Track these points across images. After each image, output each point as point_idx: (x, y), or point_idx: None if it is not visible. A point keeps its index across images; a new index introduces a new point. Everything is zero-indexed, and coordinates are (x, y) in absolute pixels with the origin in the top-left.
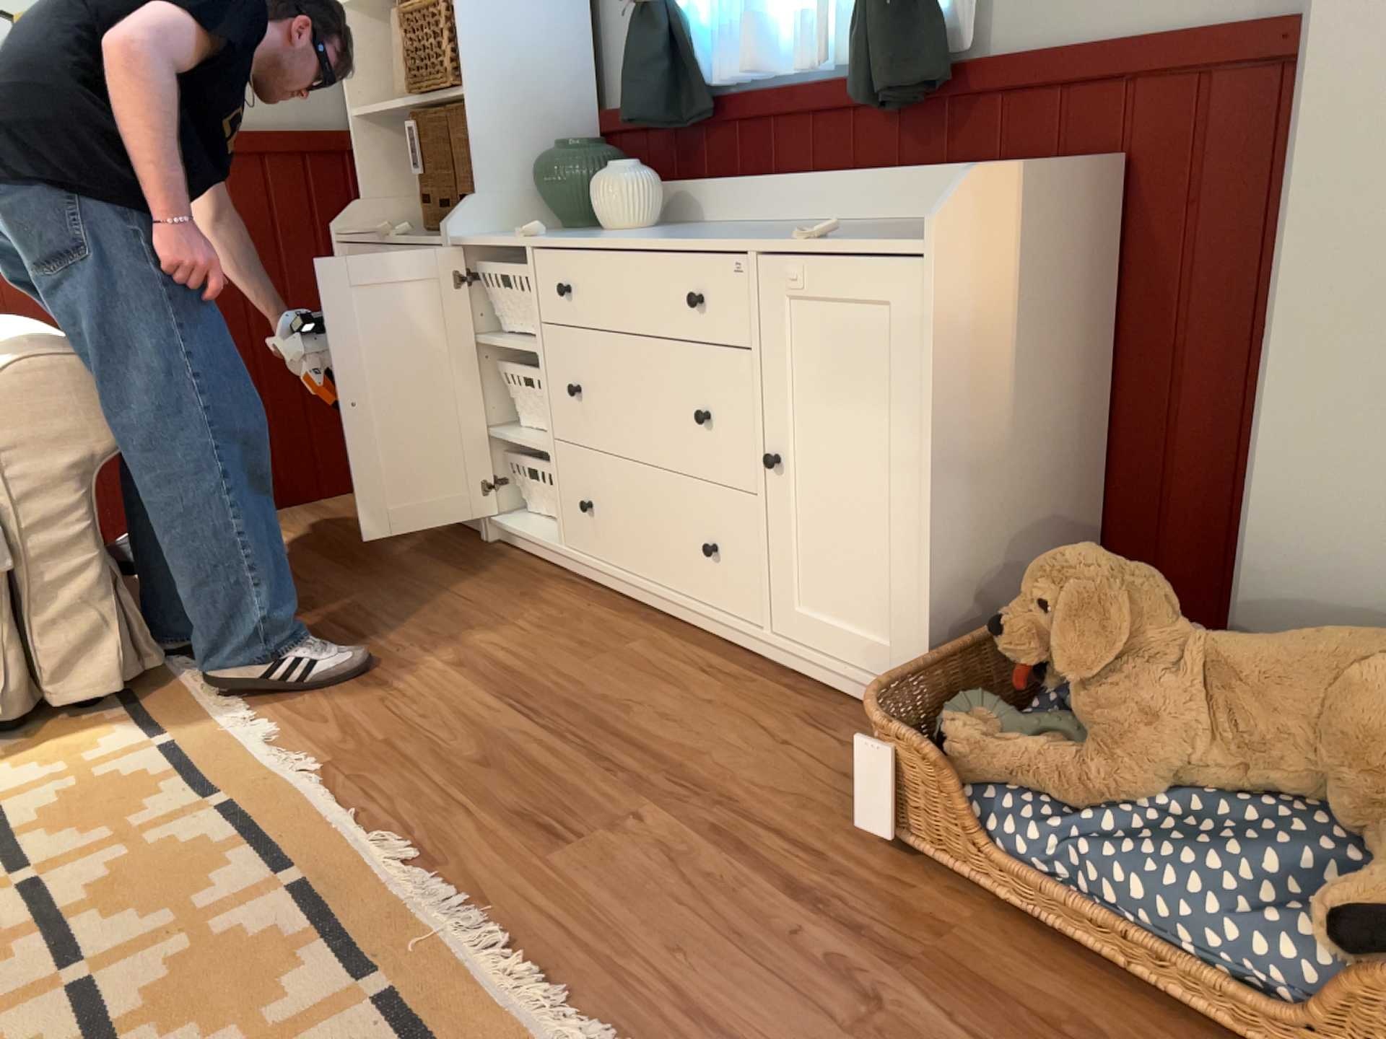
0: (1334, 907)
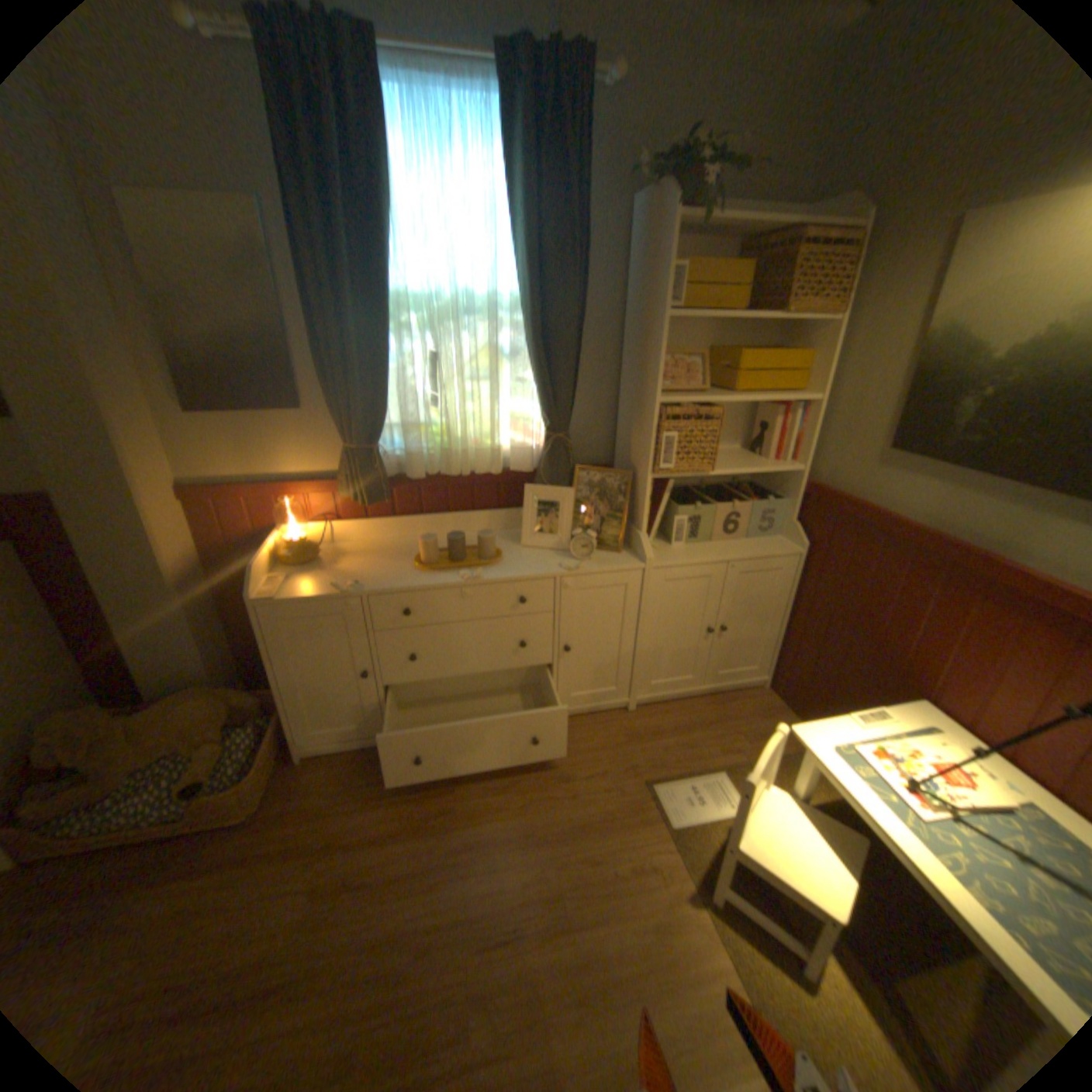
0: (182, 789)
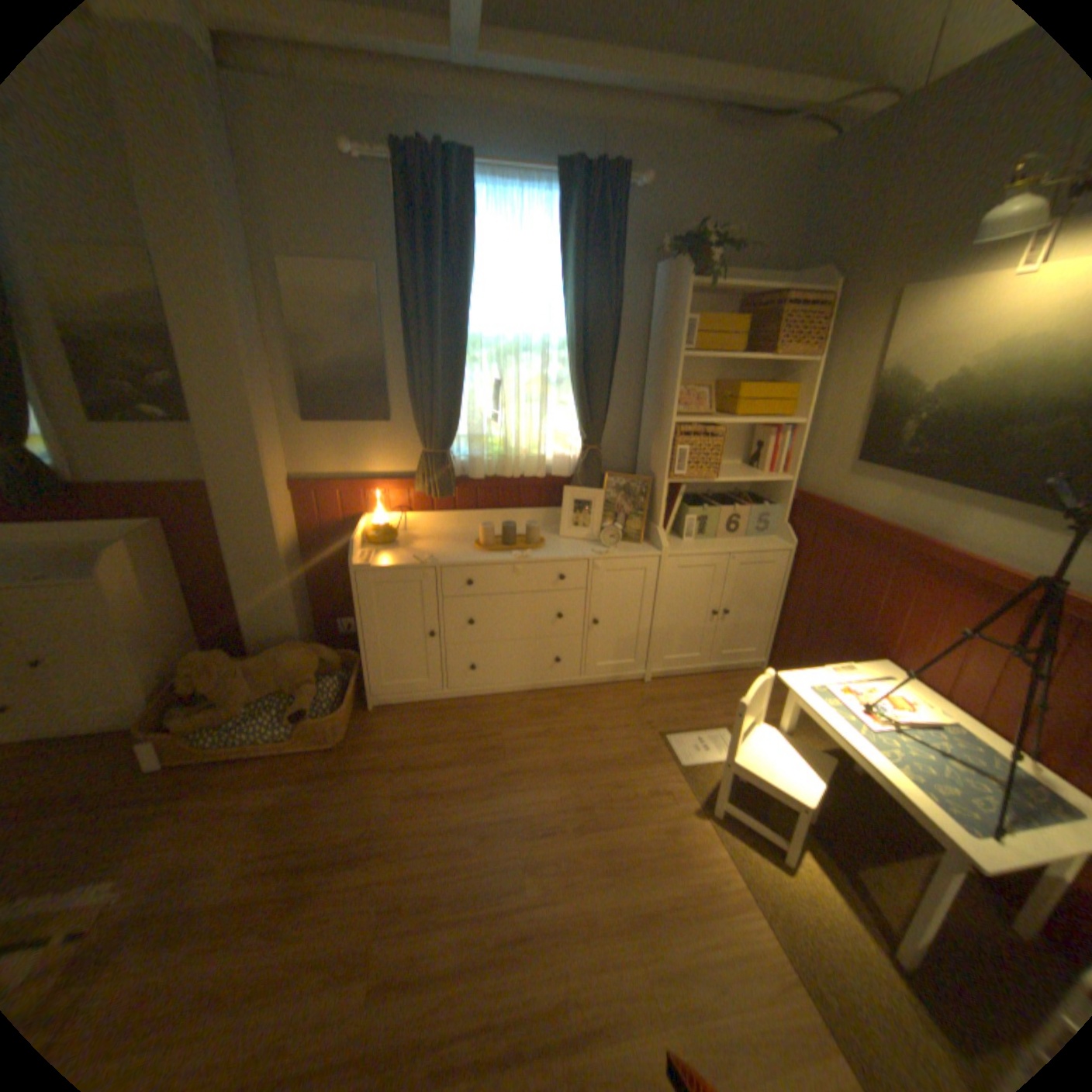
0: (288, 717)
